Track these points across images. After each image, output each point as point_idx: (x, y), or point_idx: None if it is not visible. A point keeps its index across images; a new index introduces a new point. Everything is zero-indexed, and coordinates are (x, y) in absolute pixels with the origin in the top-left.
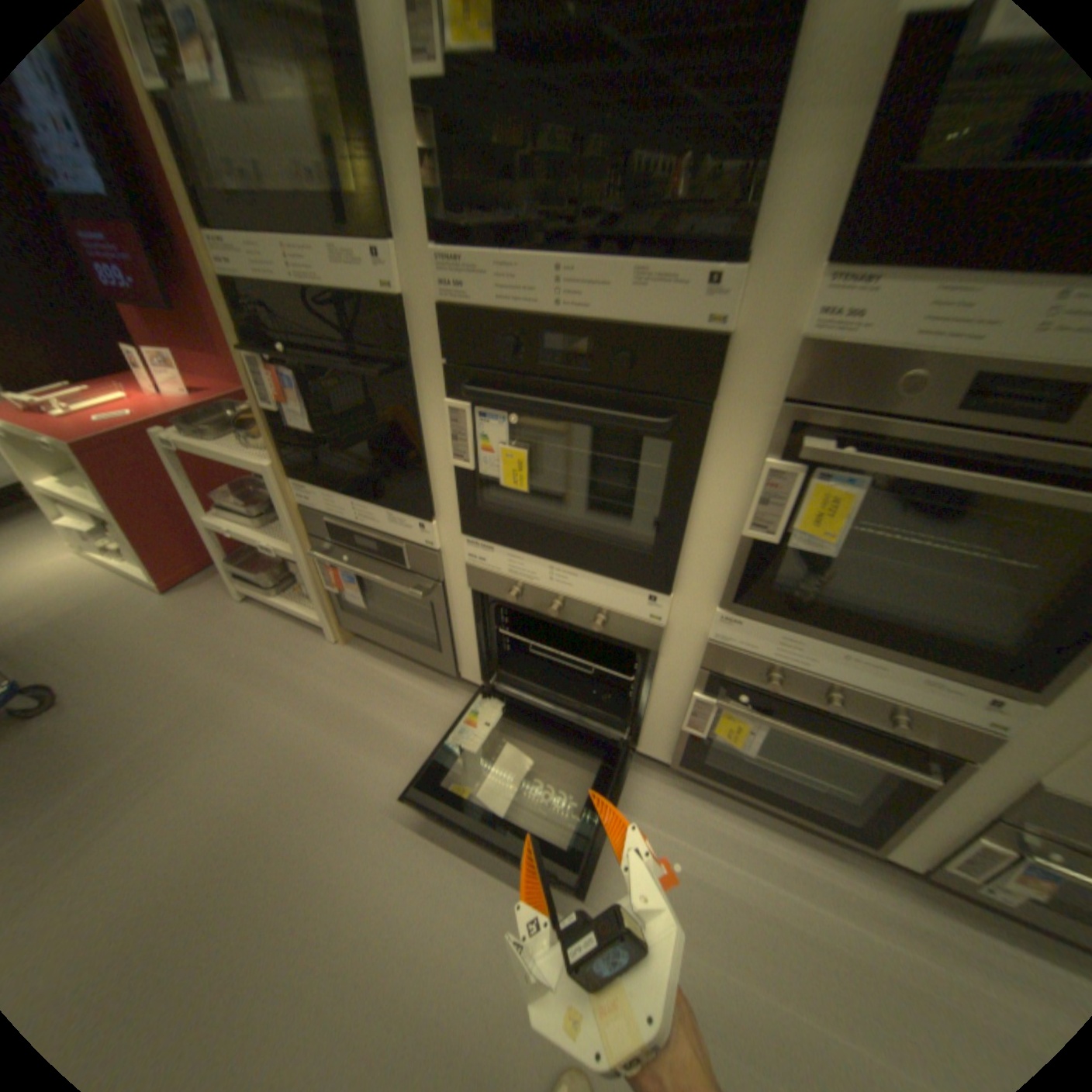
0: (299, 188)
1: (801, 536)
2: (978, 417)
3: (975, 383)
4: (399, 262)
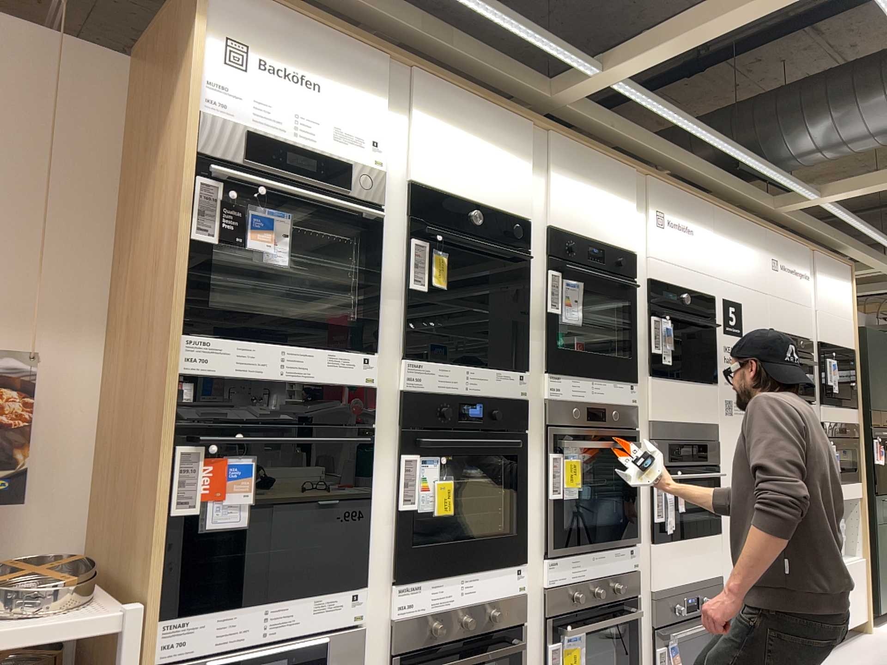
0: (319, 322)
1: (560, 486)
2: (583, 421)
3: (581, 409)
4: (381, 367)
